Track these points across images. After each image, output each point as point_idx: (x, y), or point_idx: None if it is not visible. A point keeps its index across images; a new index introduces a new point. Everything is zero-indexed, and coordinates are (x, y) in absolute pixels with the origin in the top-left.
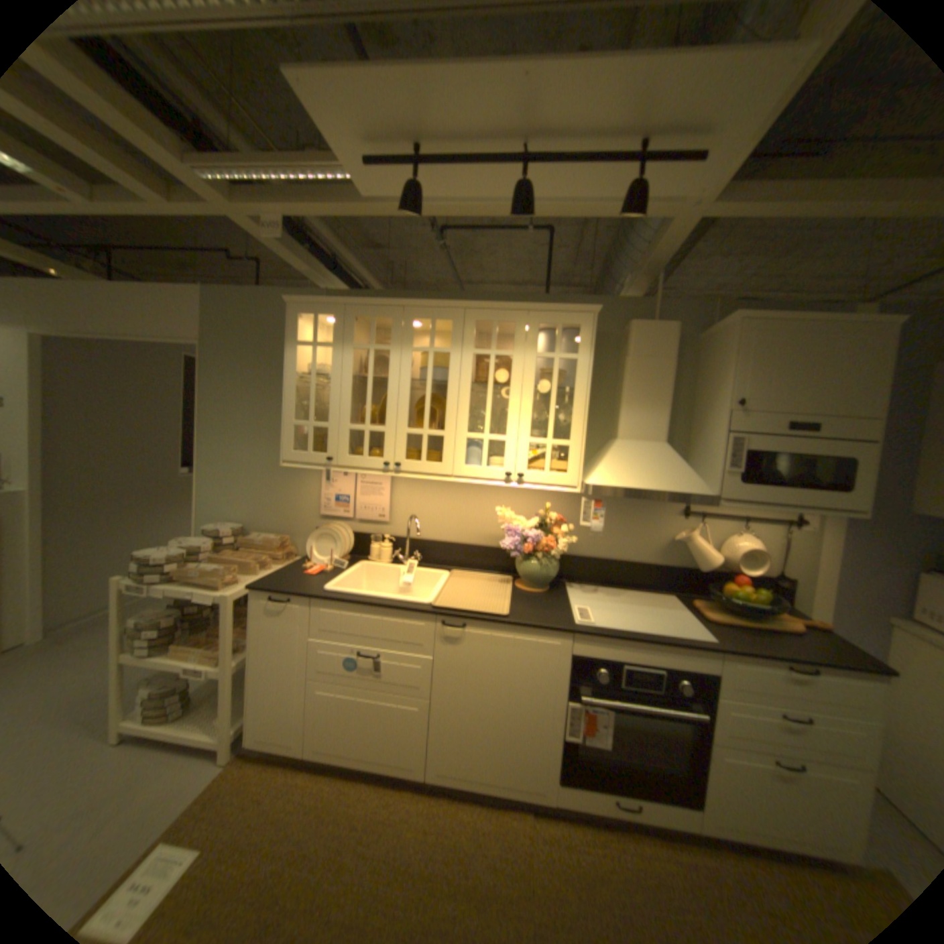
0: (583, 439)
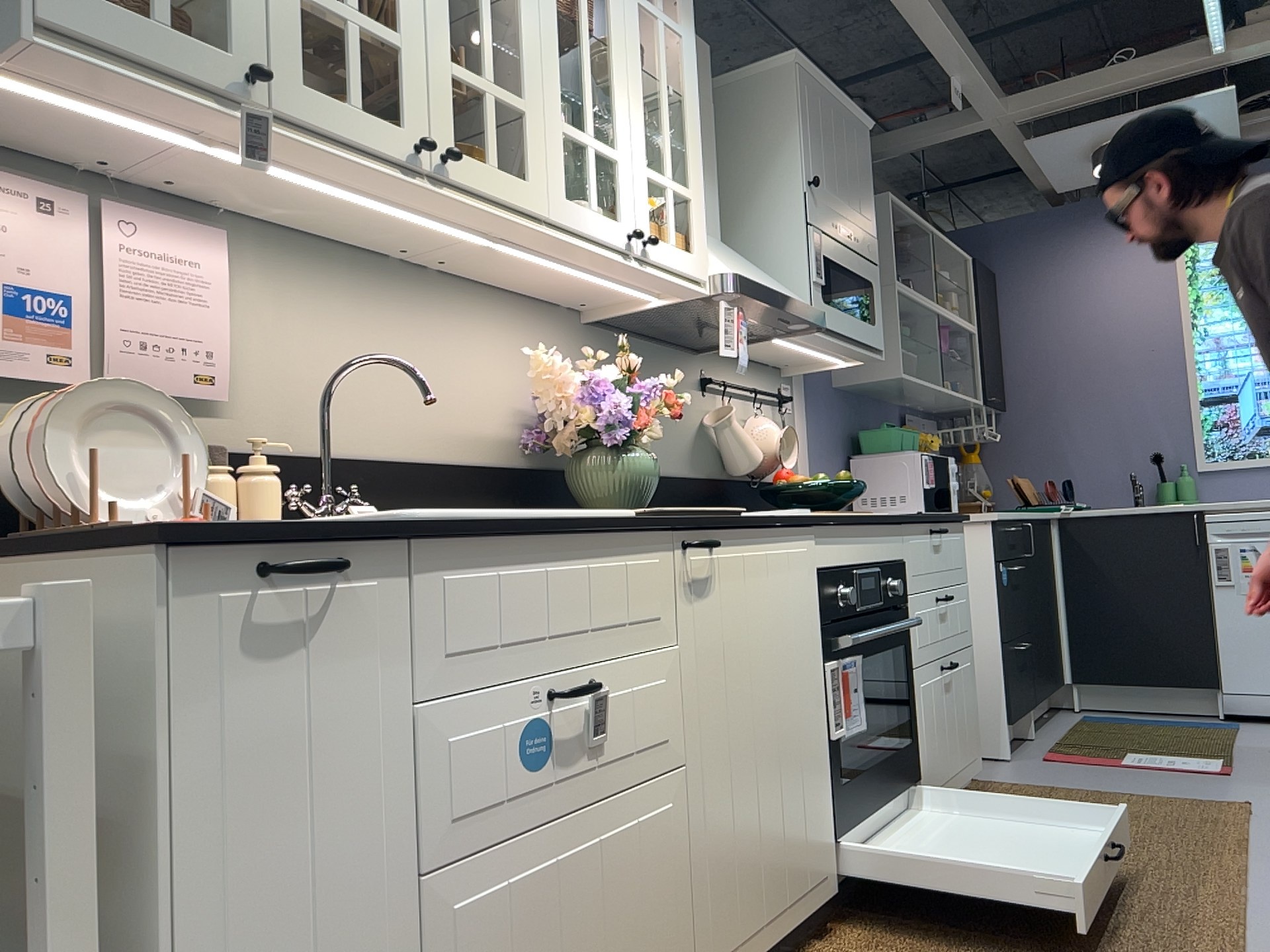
0: (703, 192)
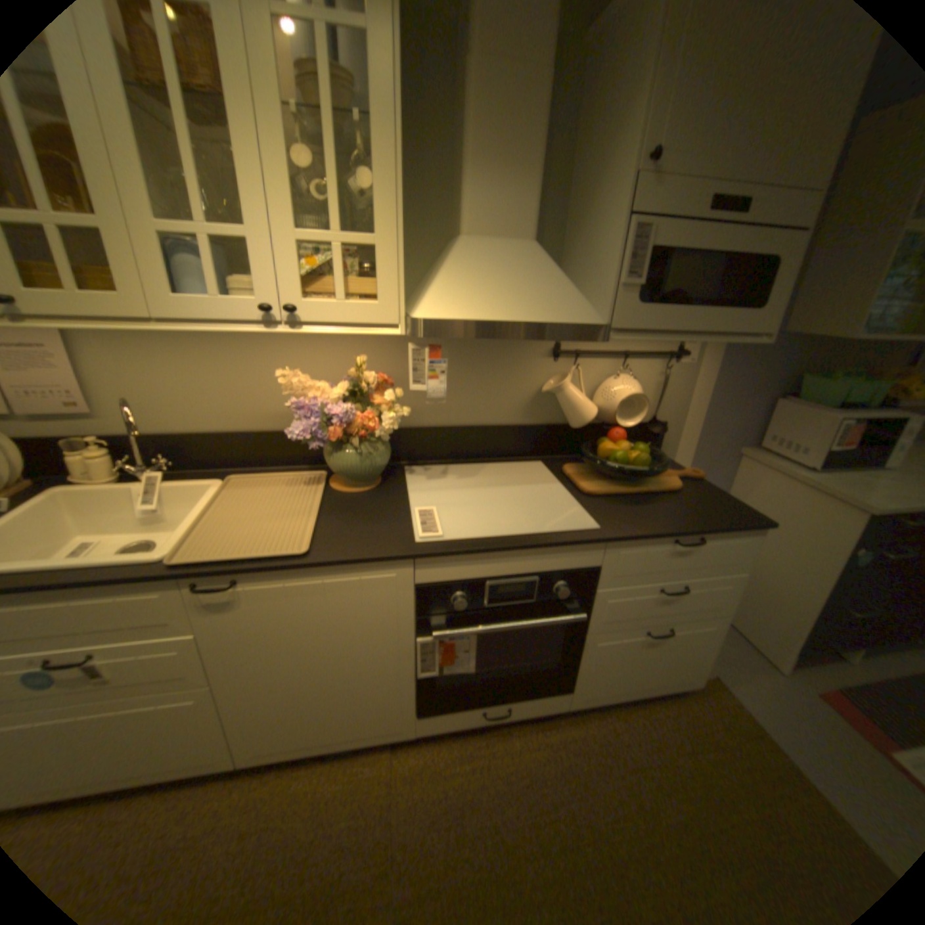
0: (401, 229)
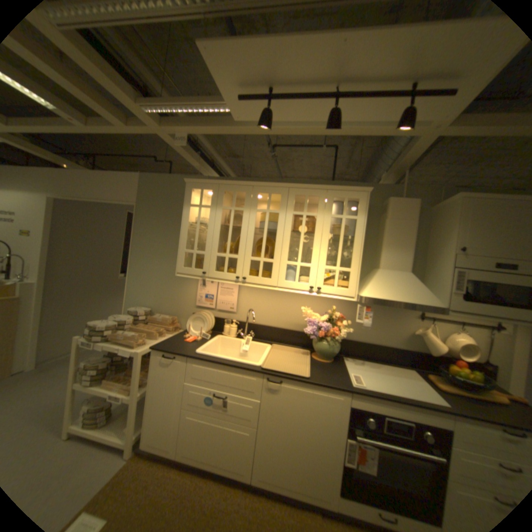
0: (359, 268)
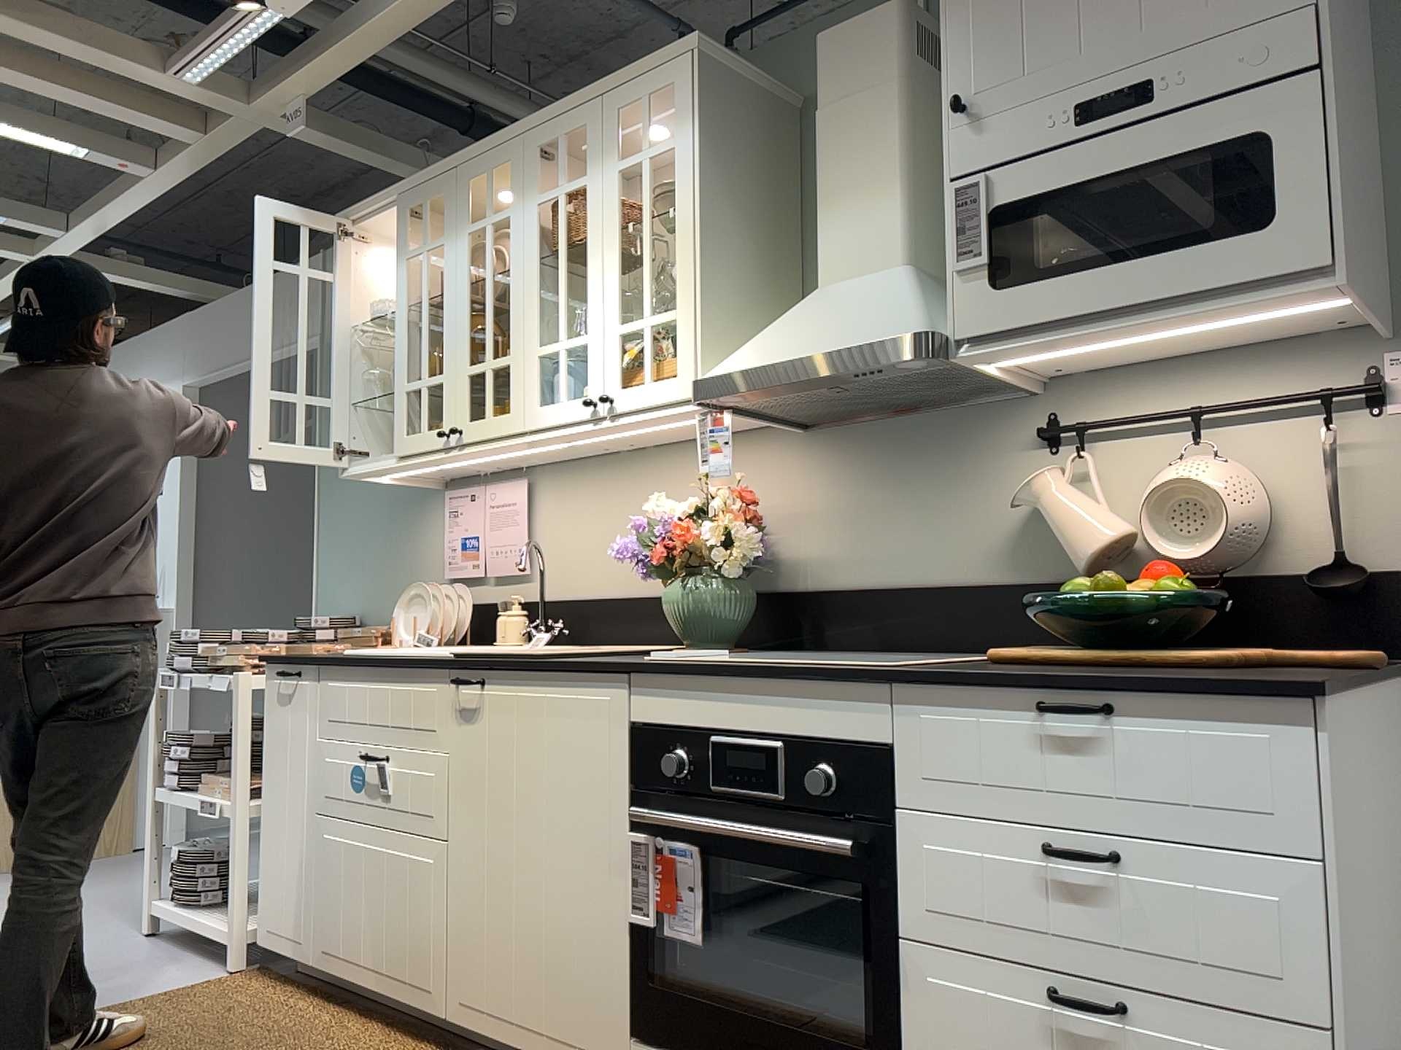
0: (696, 296)
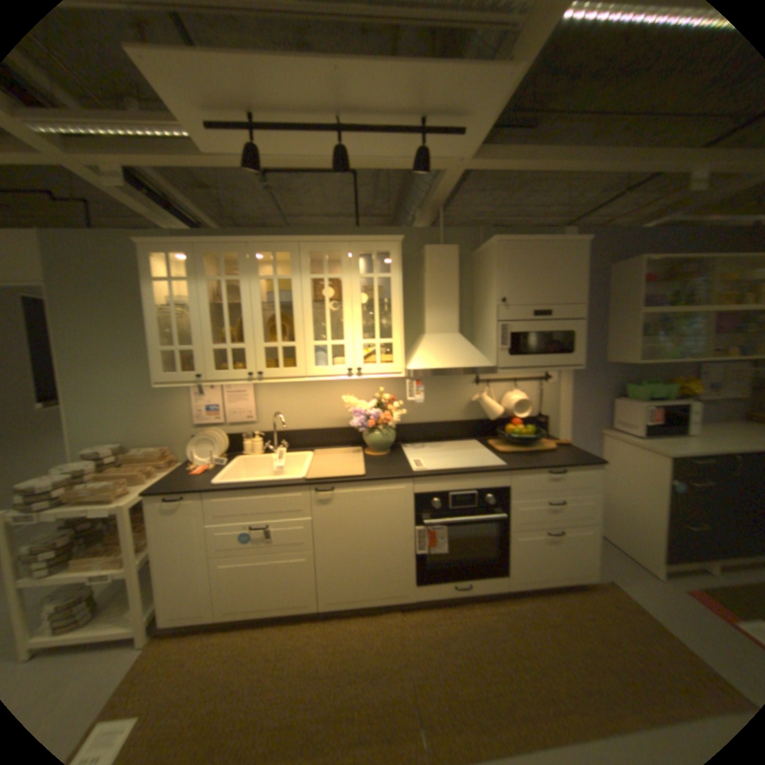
0: (401, 336)
